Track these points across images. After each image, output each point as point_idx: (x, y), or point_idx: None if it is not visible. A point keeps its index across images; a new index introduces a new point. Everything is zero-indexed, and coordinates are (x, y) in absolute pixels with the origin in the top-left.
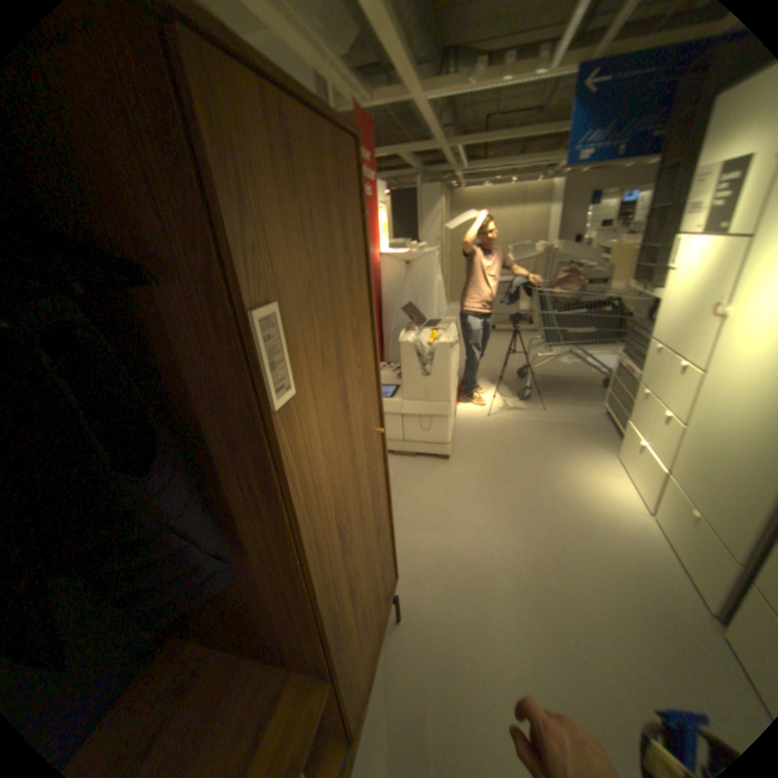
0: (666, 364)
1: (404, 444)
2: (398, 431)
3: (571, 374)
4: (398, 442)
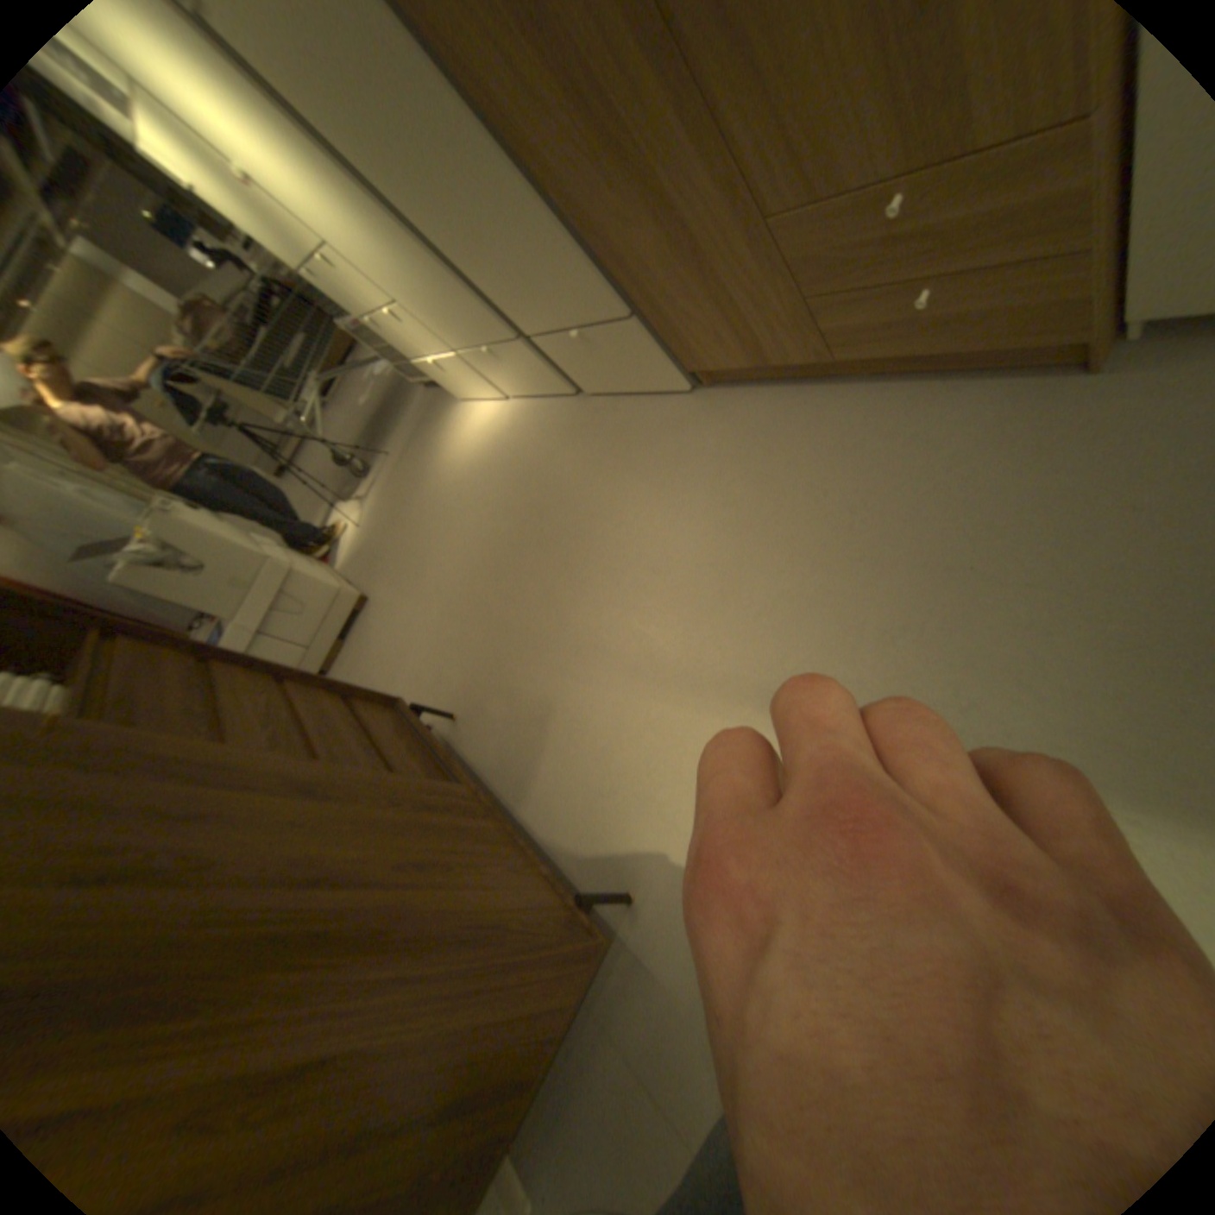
0: (323, 275)
1: (311, 649)
2: (284, 650)
3: (374, 402)
4: (304, 657)
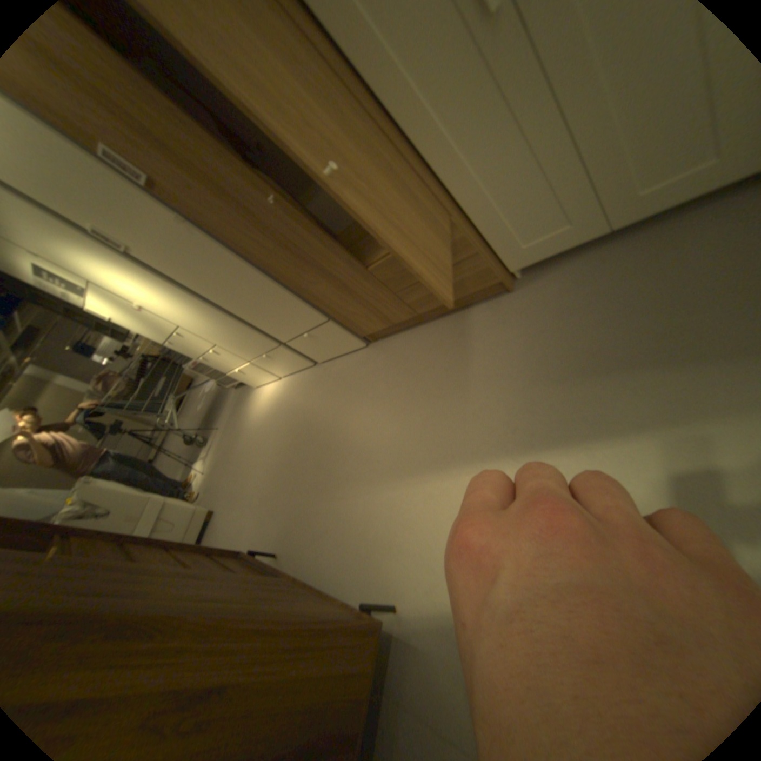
0: (181, 342)
1: None
2: None
3: (210, 405)
4: None
